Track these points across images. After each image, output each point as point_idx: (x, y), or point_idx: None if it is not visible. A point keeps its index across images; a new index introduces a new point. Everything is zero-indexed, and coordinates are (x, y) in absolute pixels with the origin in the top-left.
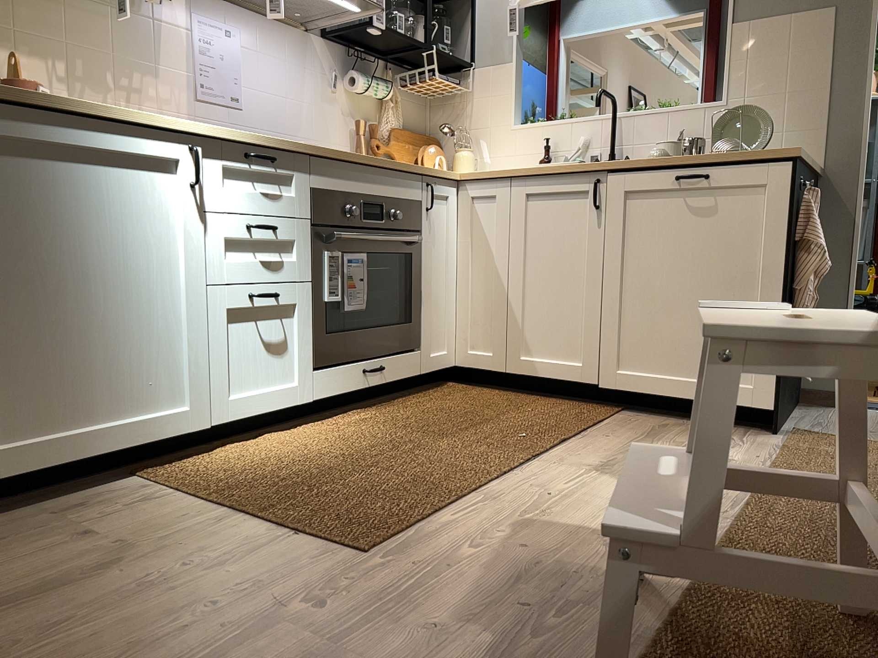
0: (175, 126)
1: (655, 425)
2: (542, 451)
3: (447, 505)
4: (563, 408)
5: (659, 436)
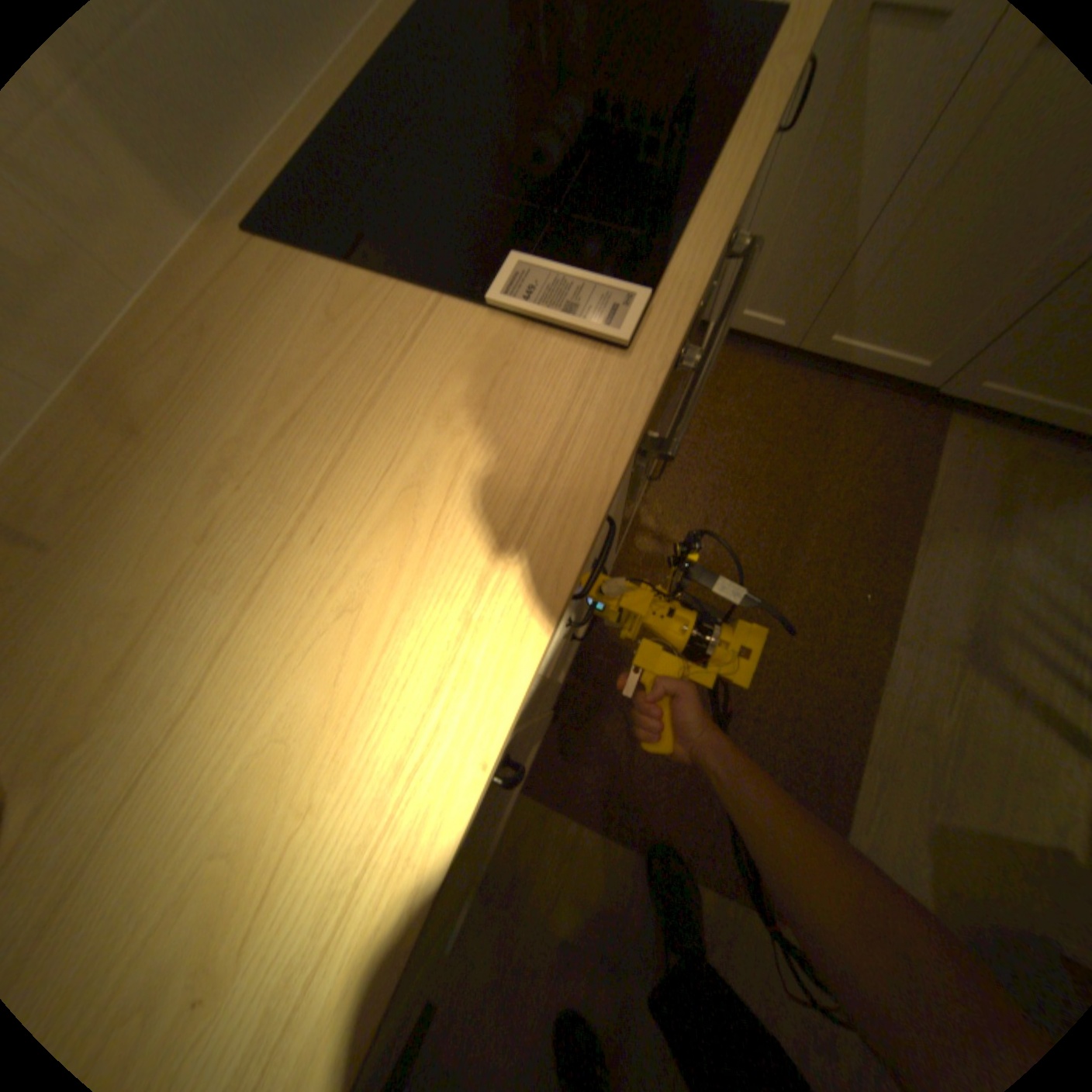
0: (449, 856)
1: (1003, 469)
2: (900, 615)
3: (853, 806)
4: (874, 418)
5: (1016, 515)
